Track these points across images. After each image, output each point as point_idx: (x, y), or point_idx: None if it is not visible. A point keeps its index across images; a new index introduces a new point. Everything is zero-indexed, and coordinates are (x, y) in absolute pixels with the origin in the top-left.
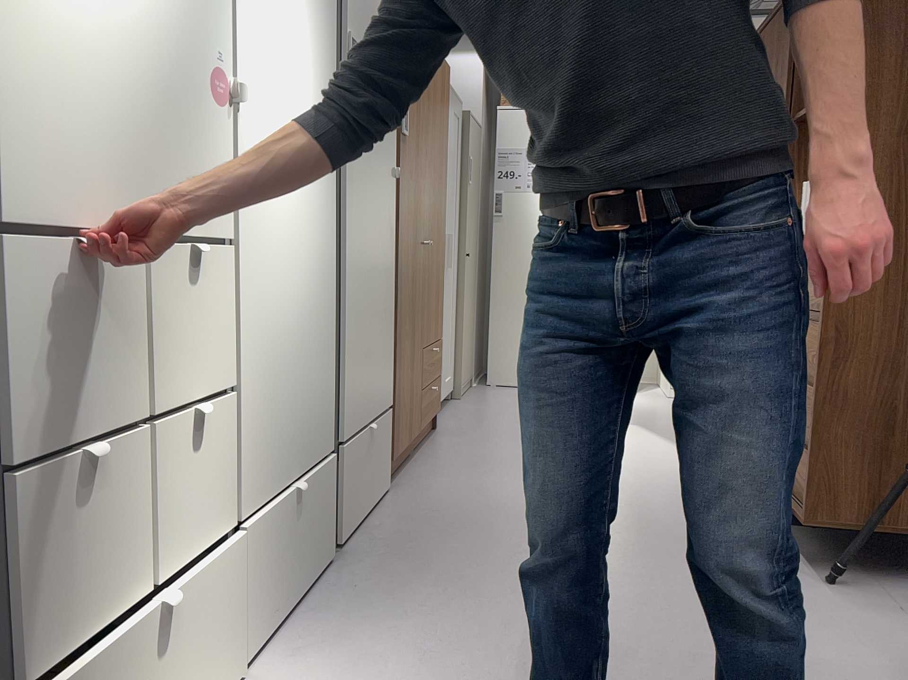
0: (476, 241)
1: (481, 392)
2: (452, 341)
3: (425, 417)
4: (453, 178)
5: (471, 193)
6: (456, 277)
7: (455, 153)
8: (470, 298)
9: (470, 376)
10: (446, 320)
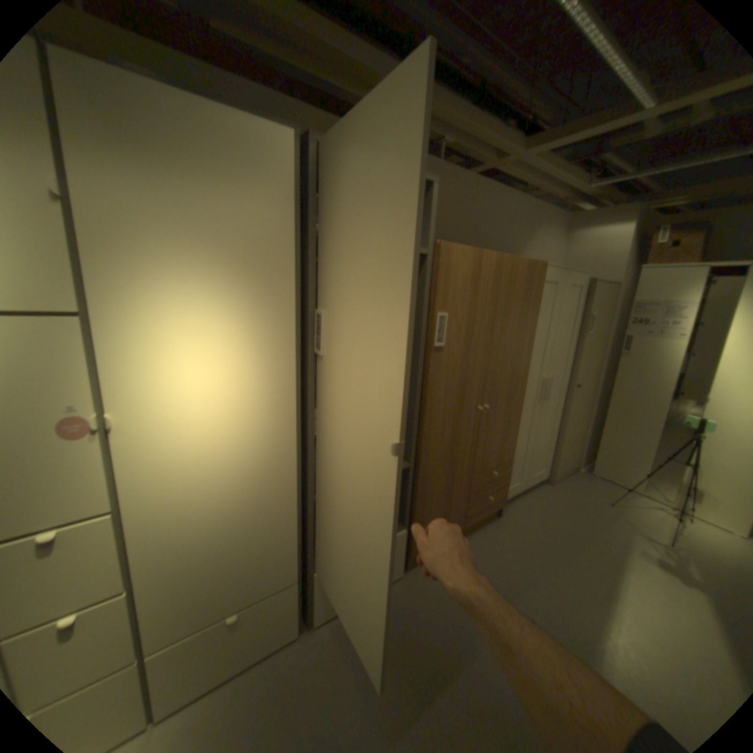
0: (599, 372)
1: (580, 482)
2: (550, 447)
3: (476, 517)
4: (567, 335)
5: (593, 340)
6: (563, 403)
7: (571, 315)
8: (581, 416)
9: (573, 468)
10: (540, 437)
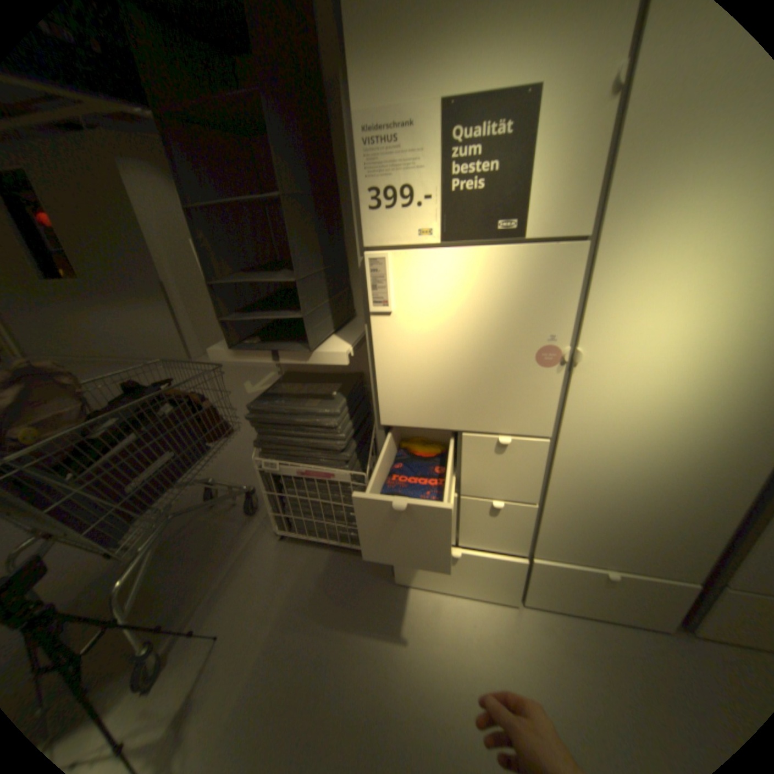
0: None
1: None
2: None
3: None
4: None
5: None
6: None
7: None
8: None
9: None
10: None
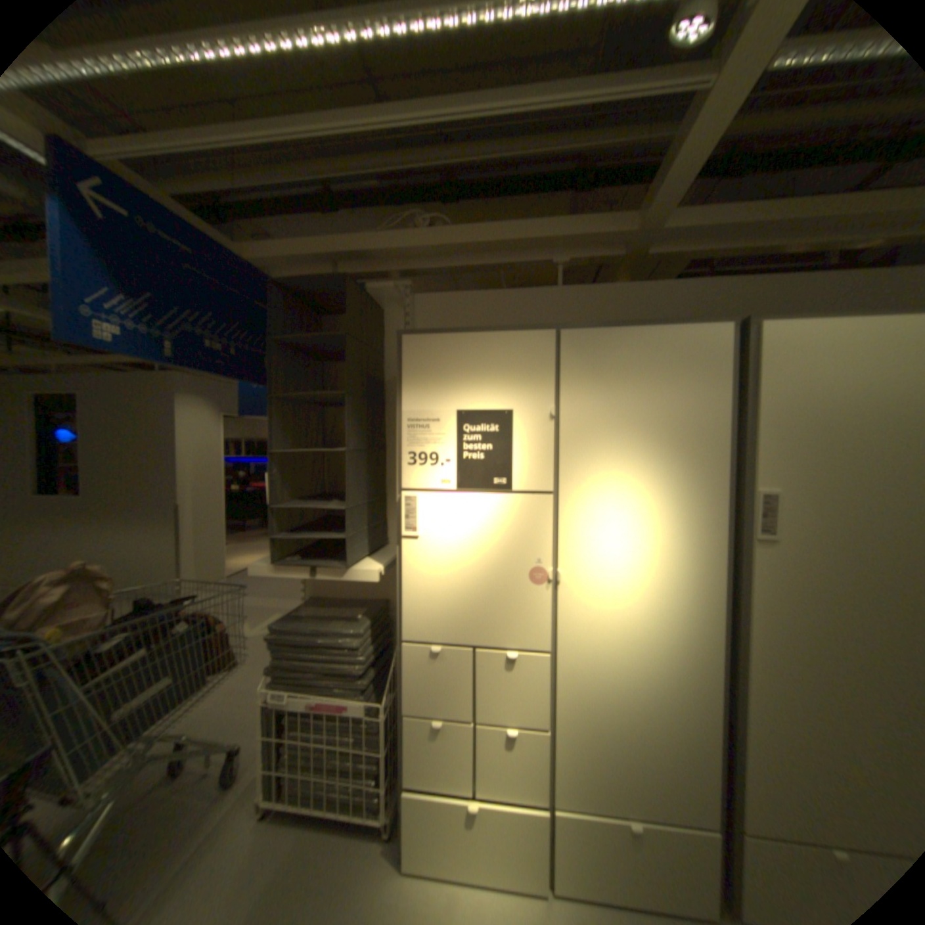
0: None
1: None
2: None
3: None
4: None
5: None
6: None
7: None
8: None
9: None
10: None
